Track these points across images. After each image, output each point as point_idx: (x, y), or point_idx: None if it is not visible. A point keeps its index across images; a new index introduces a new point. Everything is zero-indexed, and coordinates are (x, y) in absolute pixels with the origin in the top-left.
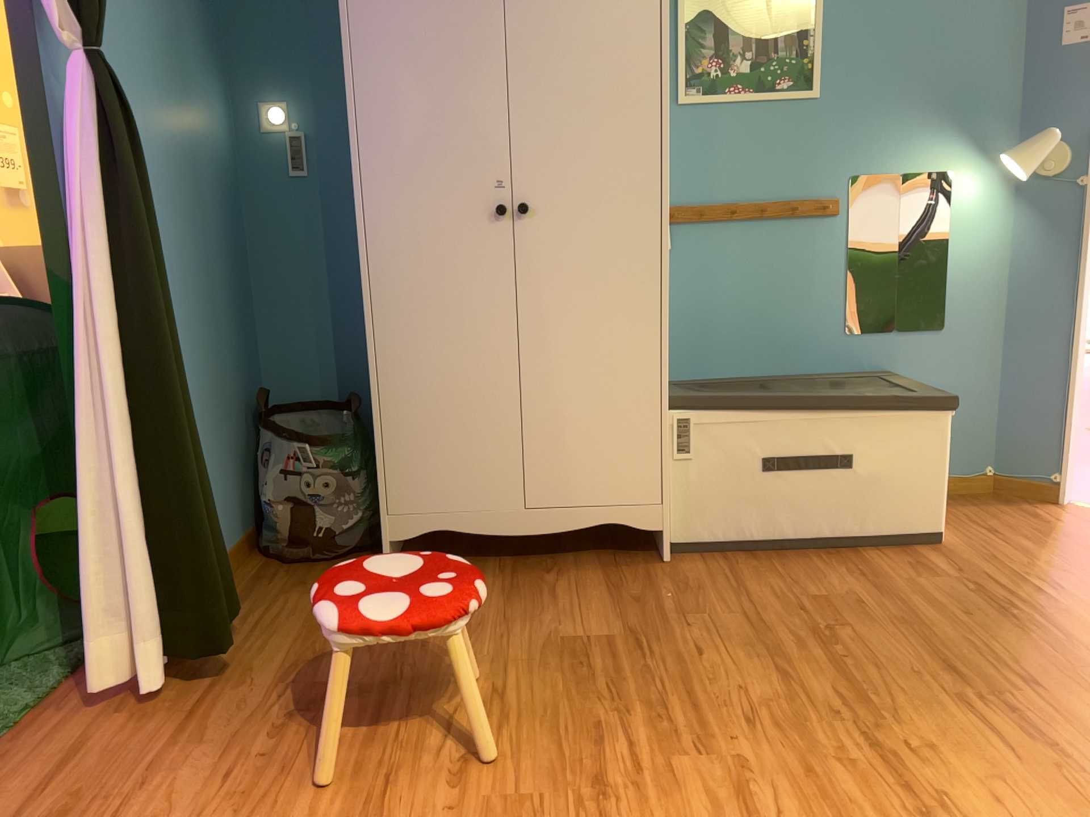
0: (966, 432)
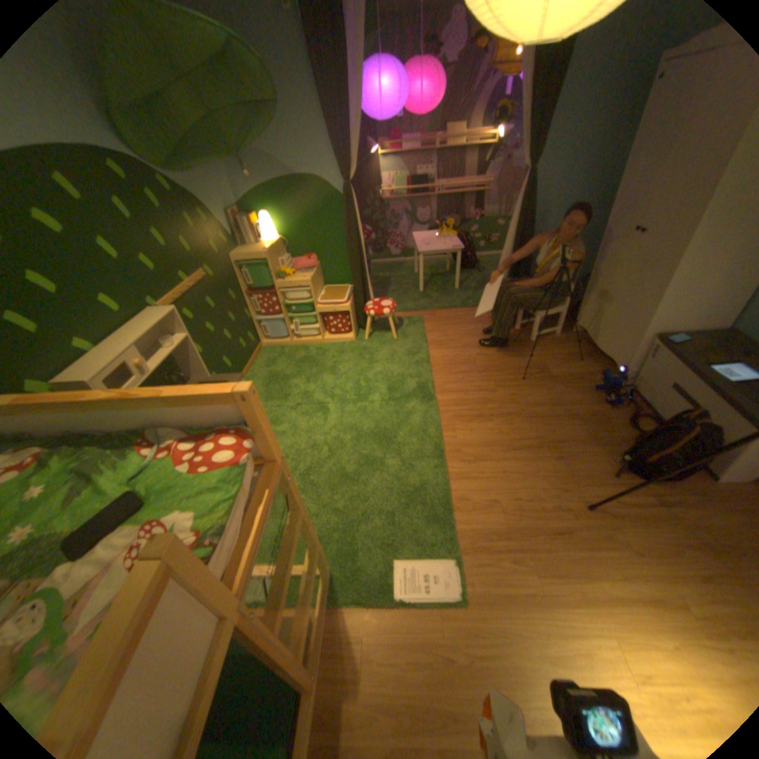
0: None
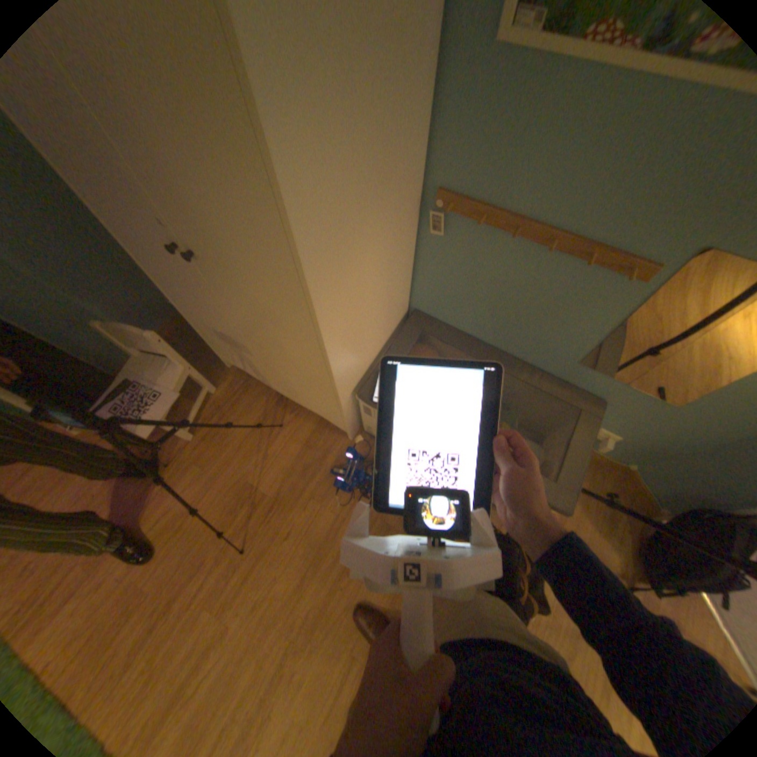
0: (637, 451)
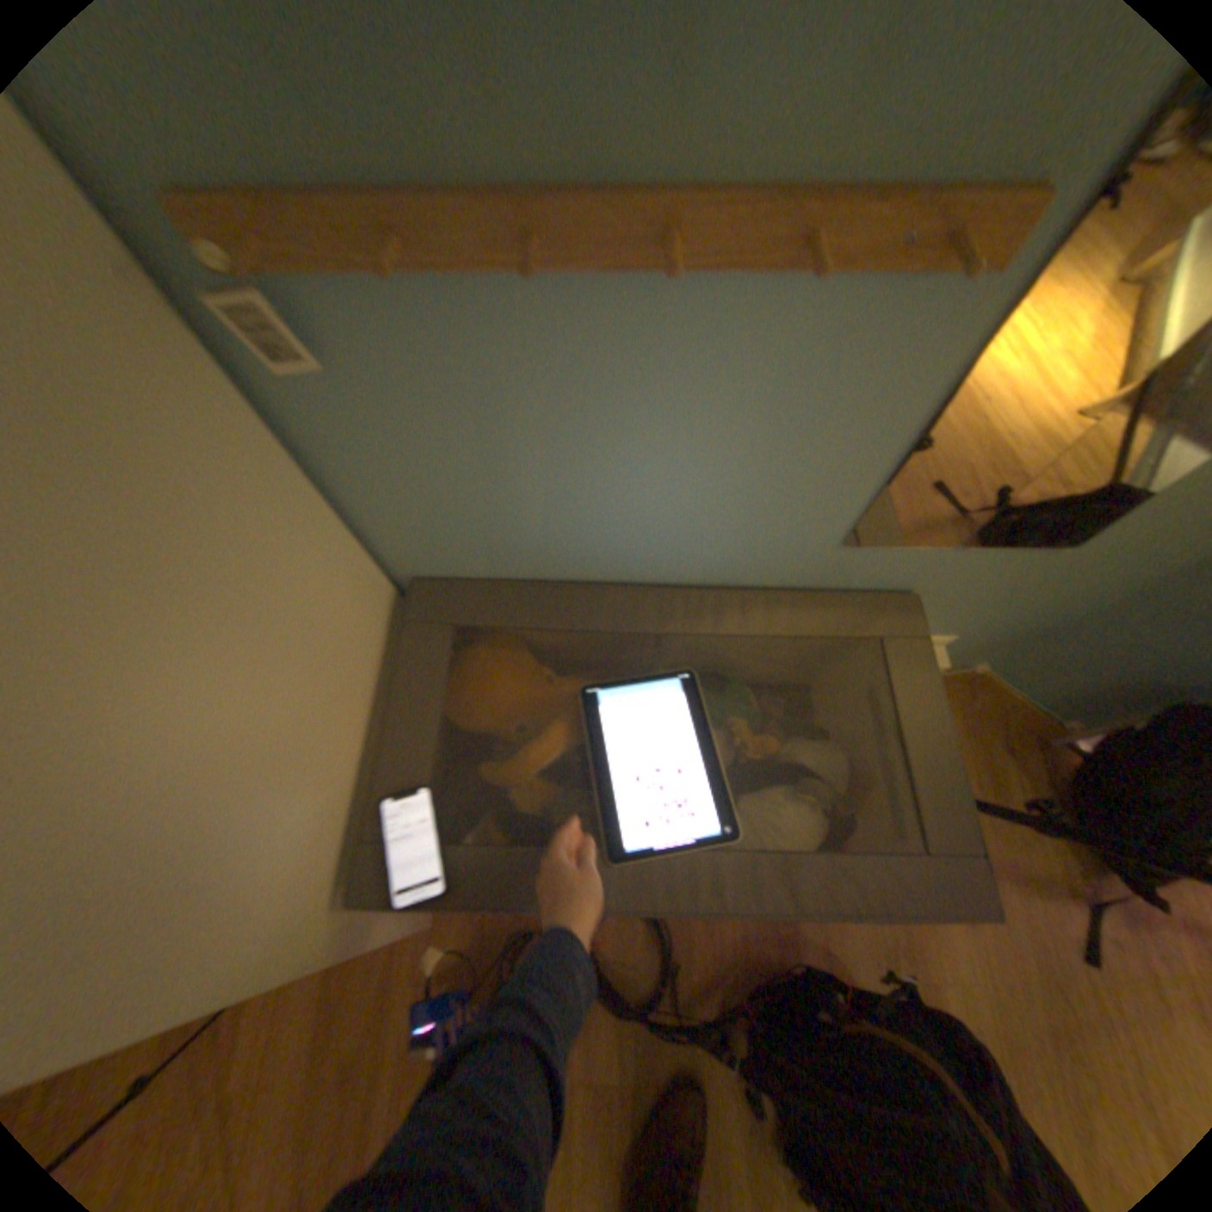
0: (987, 643)
